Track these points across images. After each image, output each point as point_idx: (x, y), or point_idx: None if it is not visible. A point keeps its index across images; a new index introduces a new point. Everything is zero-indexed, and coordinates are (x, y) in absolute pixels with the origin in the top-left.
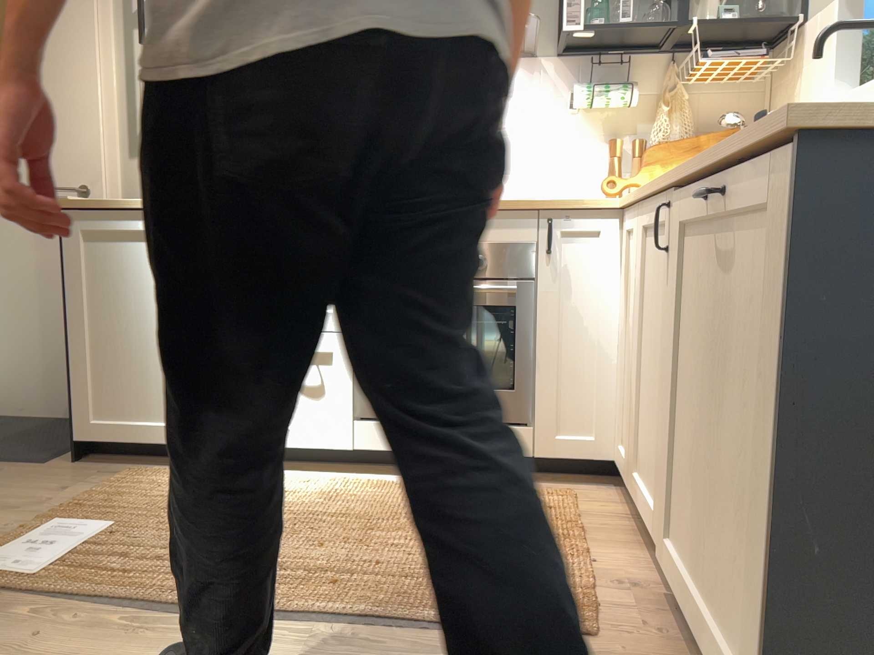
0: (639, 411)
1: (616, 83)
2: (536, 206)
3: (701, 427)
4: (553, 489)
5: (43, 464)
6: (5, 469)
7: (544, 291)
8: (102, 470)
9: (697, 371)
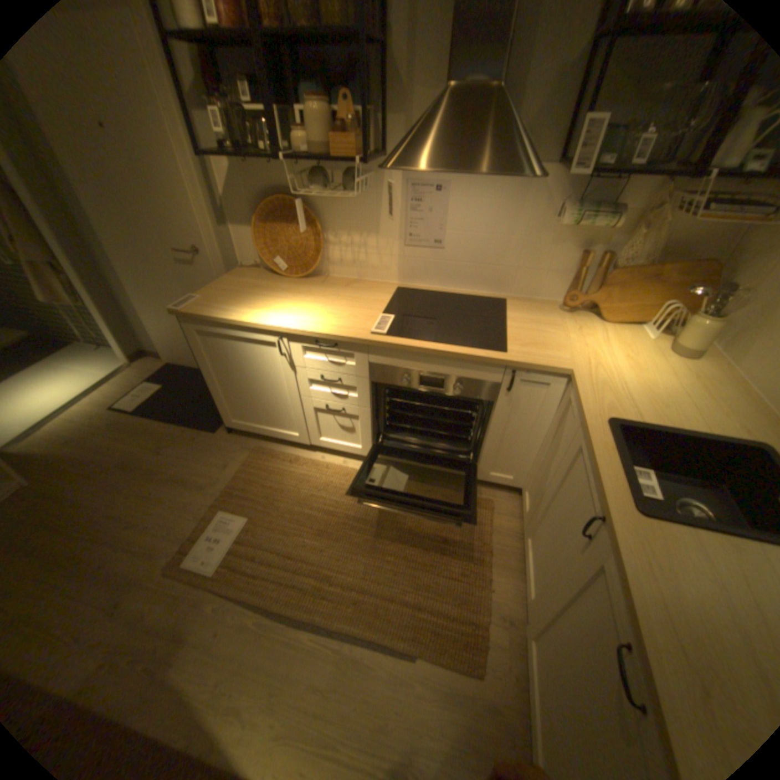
0: (539, 517)
1: (608, 205)
2: (504, 363)
3: (563, 663)
4: (481, 493)
5: (213, 432)
6: (195, 437)
7: (498, 409)
8: (242, 444)
9: (573, 637)
